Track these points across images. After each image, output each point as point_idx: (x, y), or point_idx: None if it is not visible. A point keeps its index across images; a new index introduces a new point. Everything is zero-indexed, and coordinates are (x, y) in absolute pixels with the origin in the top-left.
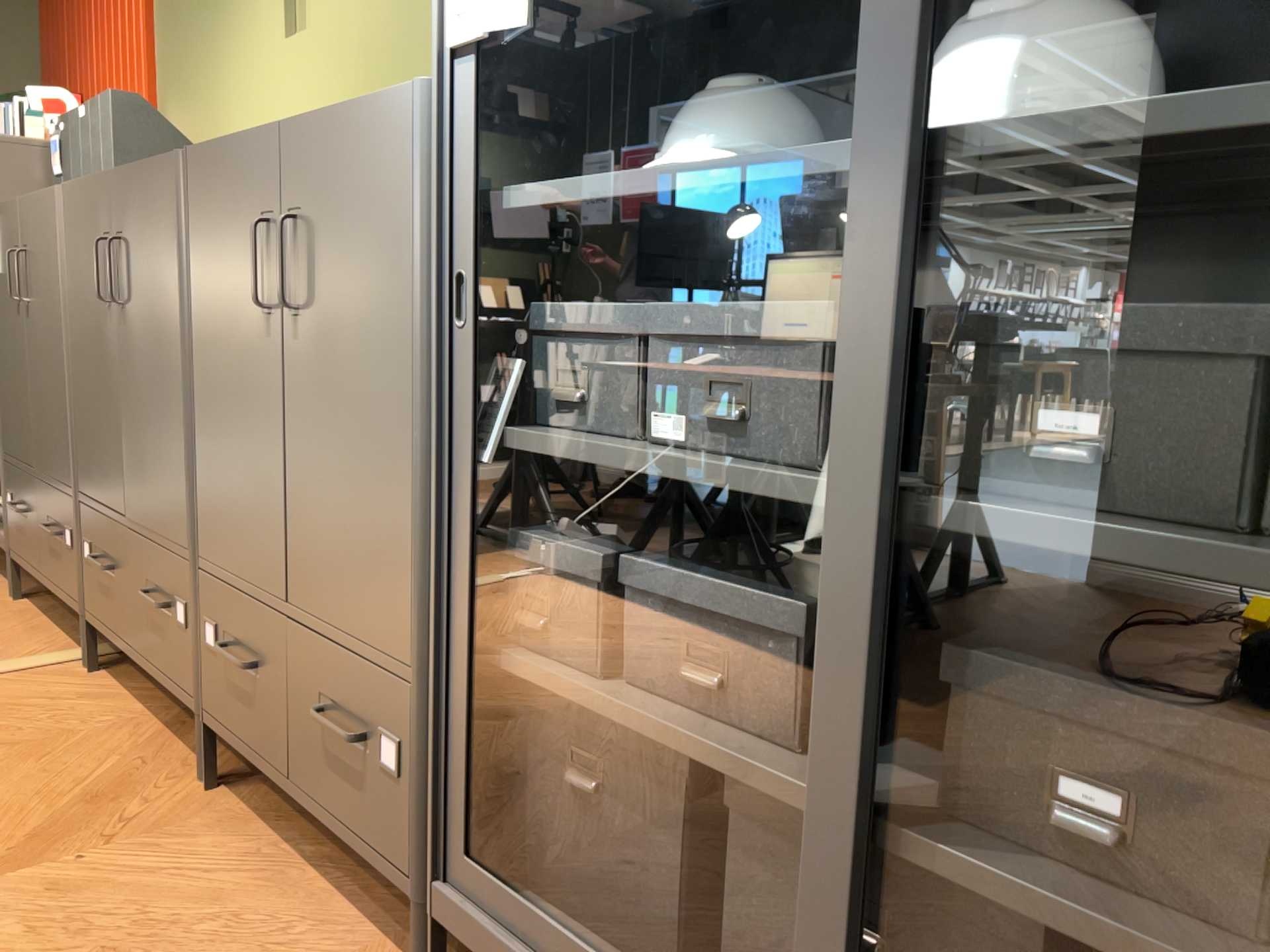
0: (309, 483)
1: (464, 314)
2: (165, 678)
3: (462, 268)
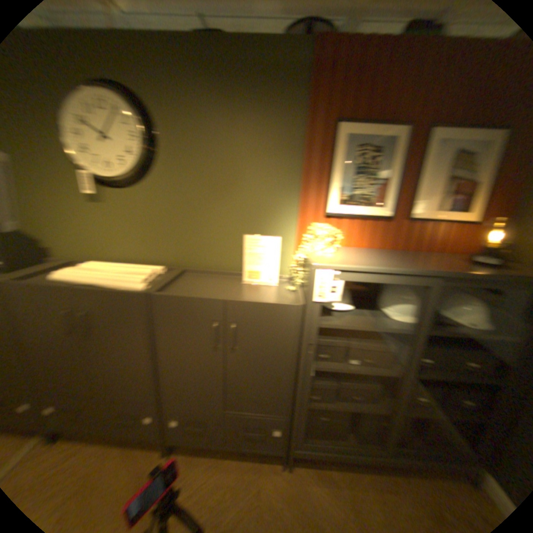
0: (238, 384)
1: (310, 350)
2: (131, 439)
3: (310, 342)
